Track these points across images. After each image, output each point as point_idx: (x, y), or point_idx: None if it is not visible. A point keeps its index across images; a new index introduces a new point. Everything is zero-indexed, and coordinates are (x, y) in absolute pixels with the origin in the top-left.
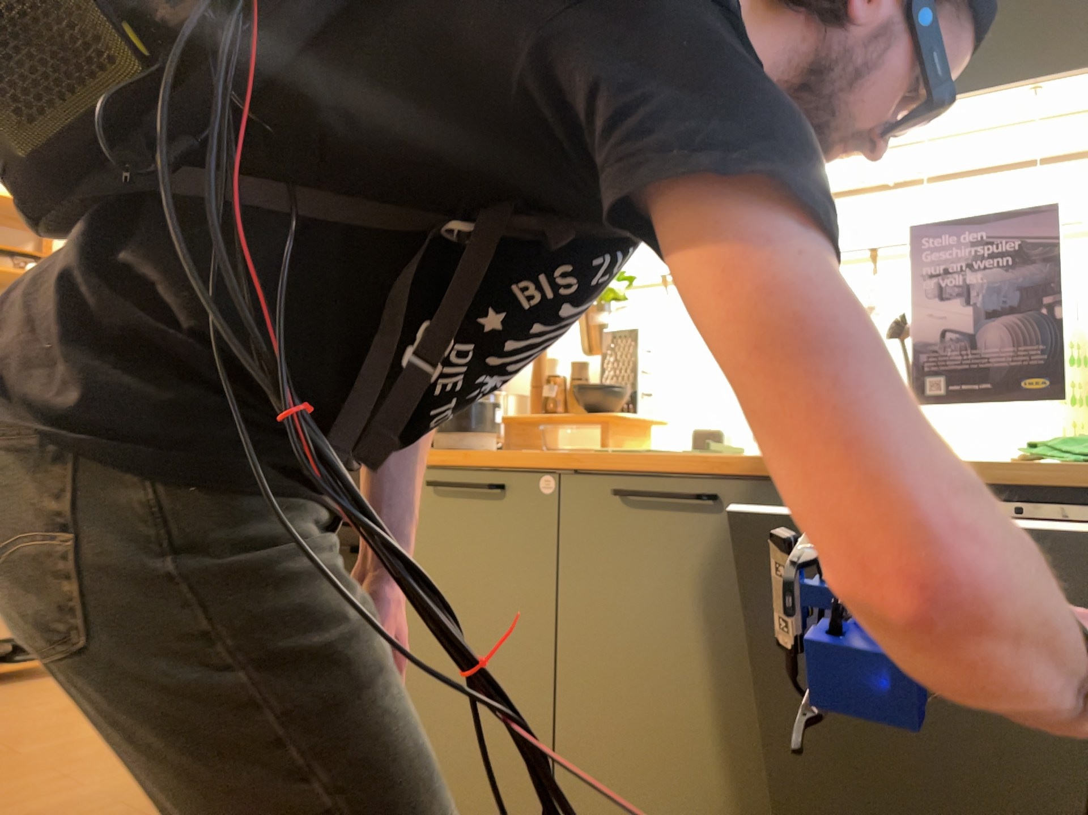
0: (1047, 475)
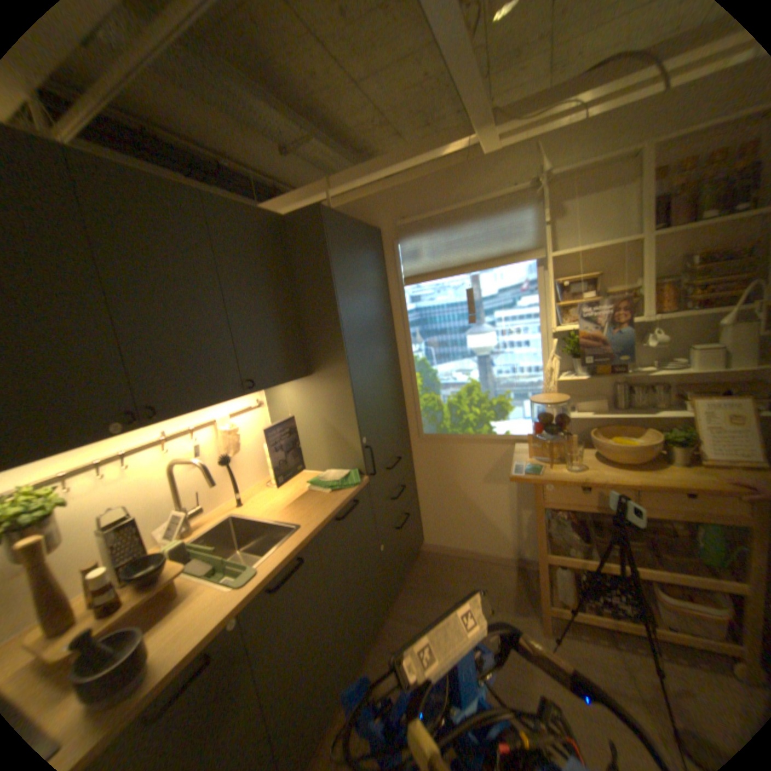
0: (349, 494)
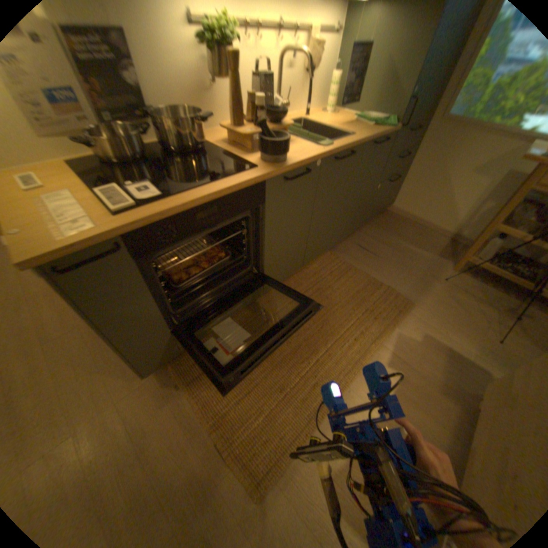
0: (386, 131)
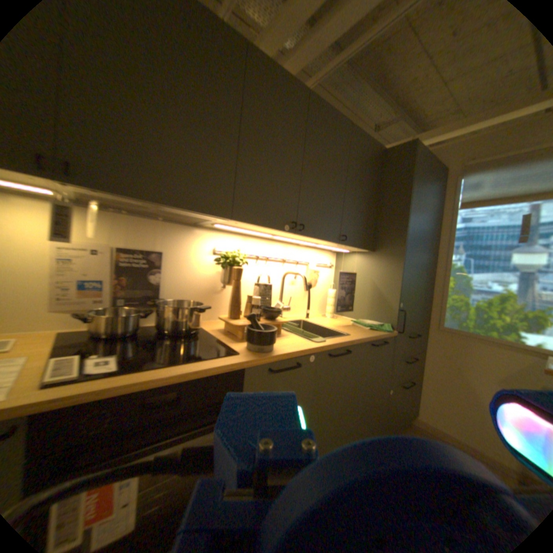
0: (382, 334)
